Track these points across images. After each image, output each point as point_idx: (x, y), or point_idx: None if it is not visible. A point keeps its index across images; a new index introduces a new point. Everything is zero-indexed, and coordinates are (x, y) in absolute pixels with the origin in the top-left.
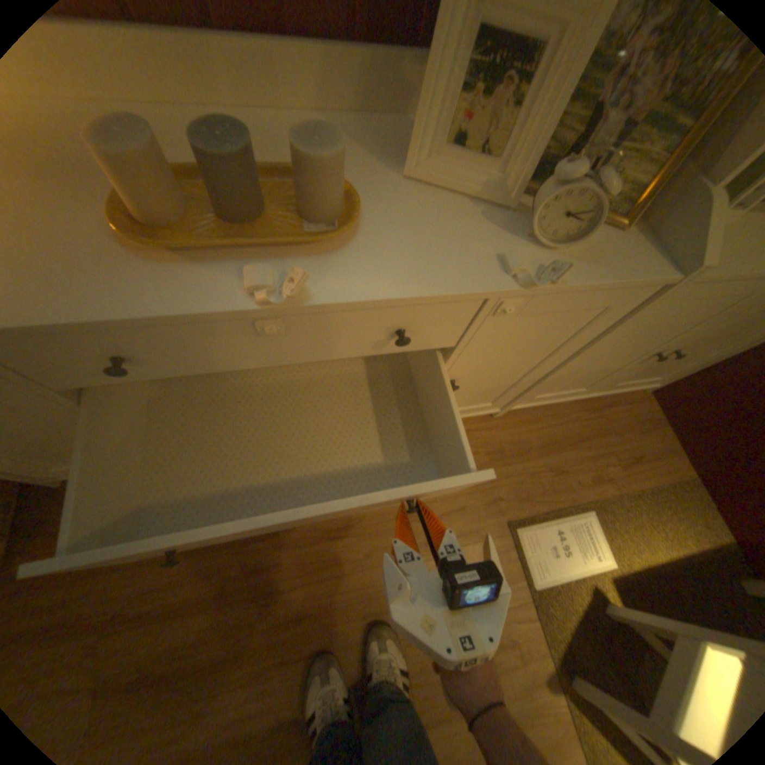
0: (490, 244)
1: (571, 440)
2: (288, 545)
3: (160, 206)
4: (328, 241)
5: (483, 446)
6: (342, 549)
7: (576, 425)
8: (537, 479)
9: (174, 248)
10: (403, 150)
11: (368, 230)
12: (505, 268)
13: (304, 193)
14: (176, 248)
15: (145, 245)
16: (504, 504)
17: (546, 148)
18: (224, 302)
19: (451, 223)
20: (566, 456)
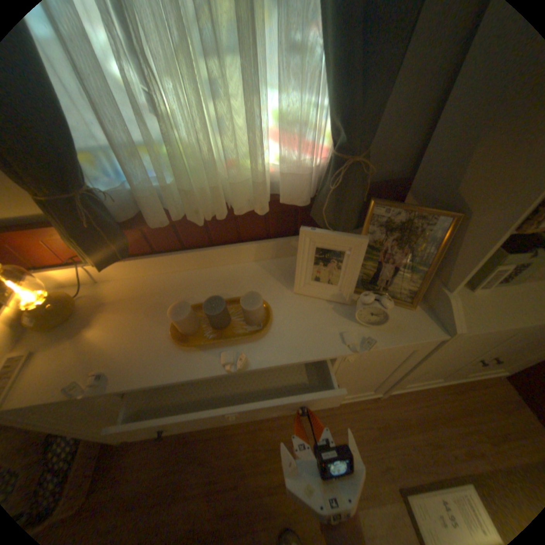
0: (336, 326)
1: (444, 418)
2: (243, 497)
3: (189, 329)
4: (257, 336)
5: (375, 422)
6: (278, 504)
7: (446, 405)
8: (419, 451)
9: (193, 347)
10: (294, 276)
11: (276, 325)
12: (344, 341)
13: (247, 314)
14: (194, 344)
15: (183, 347)
16: (395, 473)
17: (356, 284)
18: (212, 370)
19: (317, 316)
20: (441, 432)
